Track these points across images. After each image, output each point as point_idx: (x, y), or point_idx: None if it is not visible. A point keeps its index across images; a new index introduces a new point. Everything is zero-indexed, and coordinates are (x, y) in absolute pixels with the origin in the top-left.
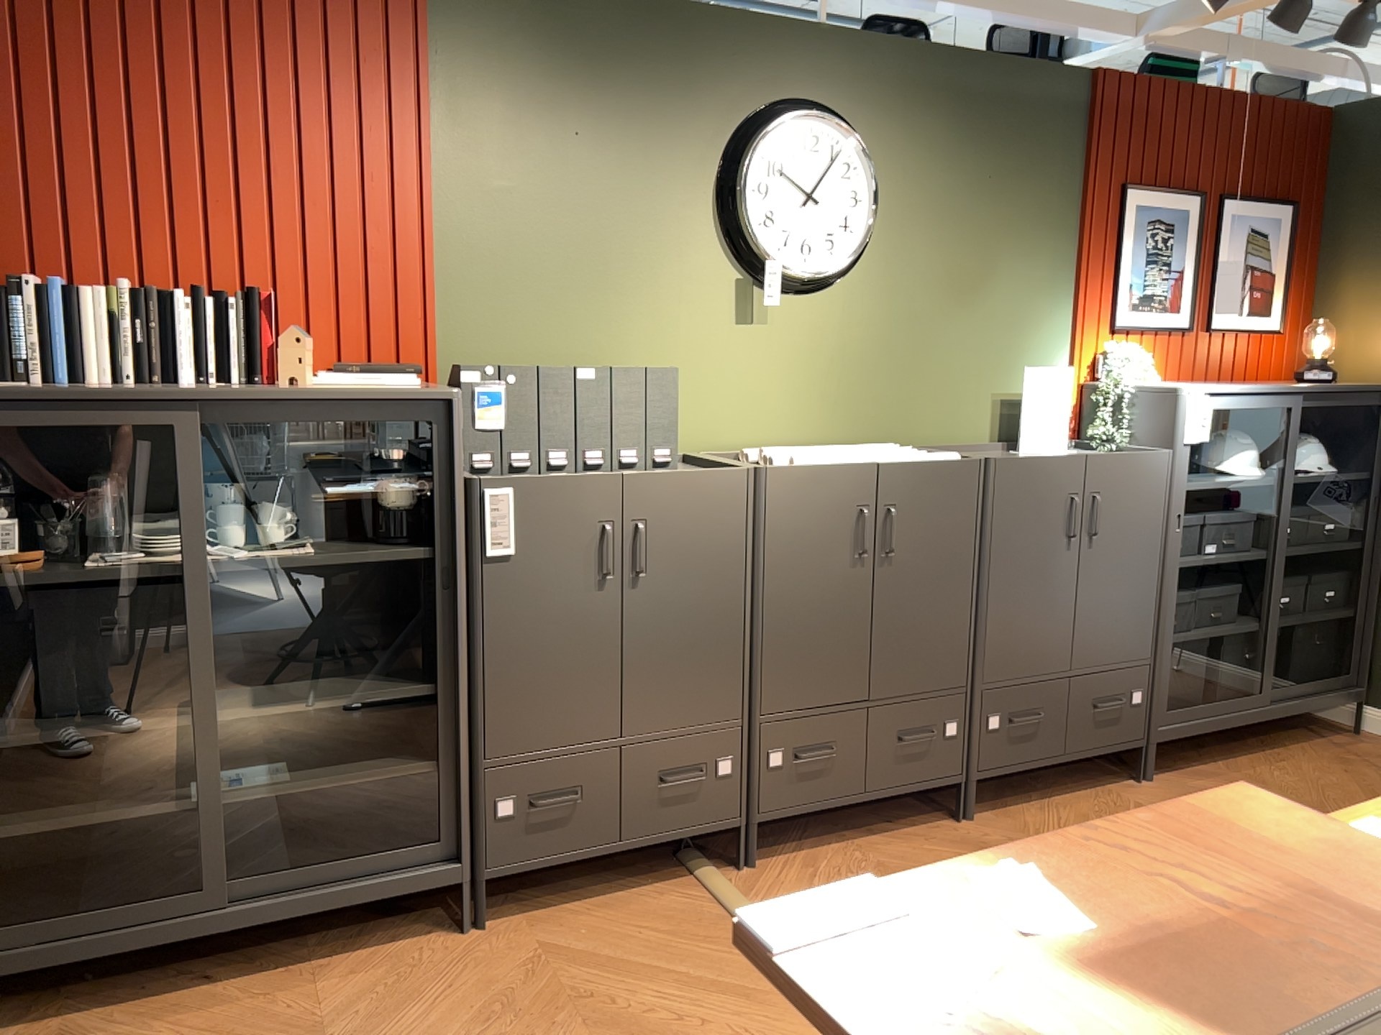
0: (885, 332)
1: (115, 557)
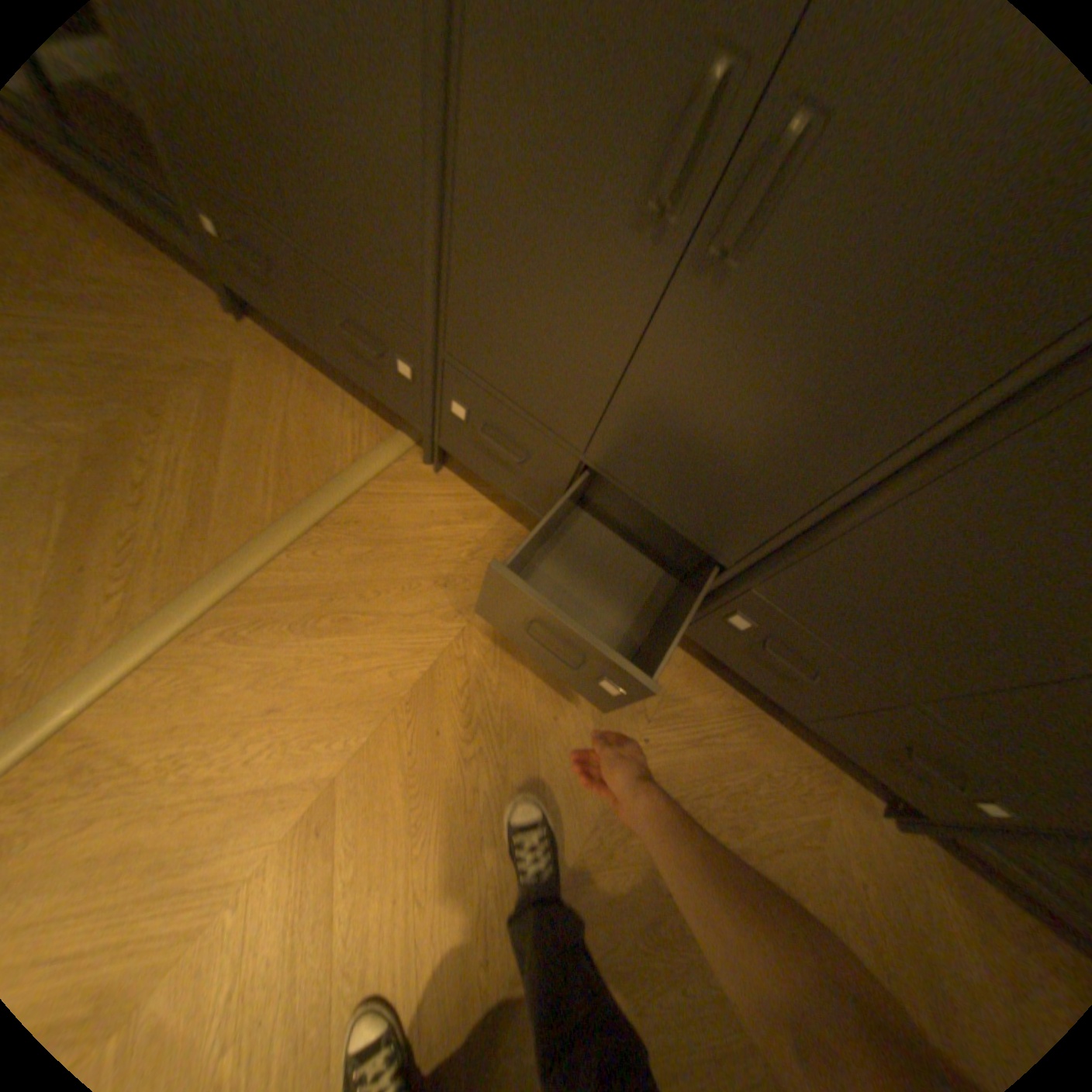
0: None
1: None
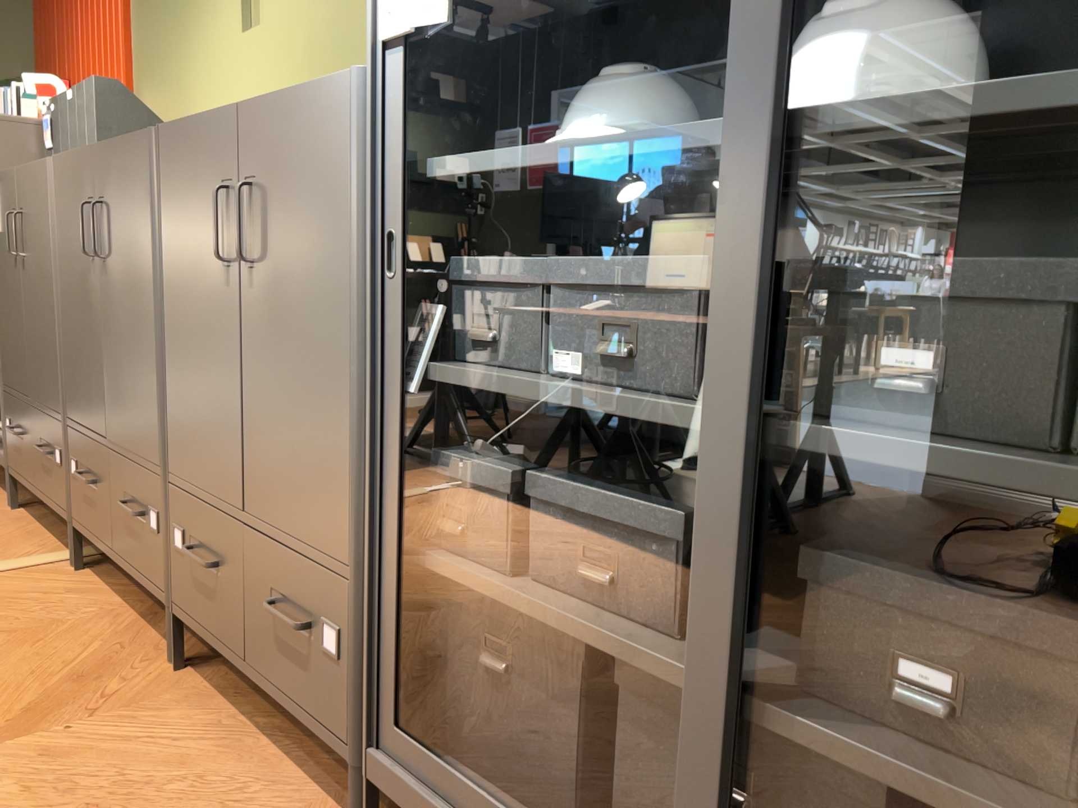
0: None
1: None
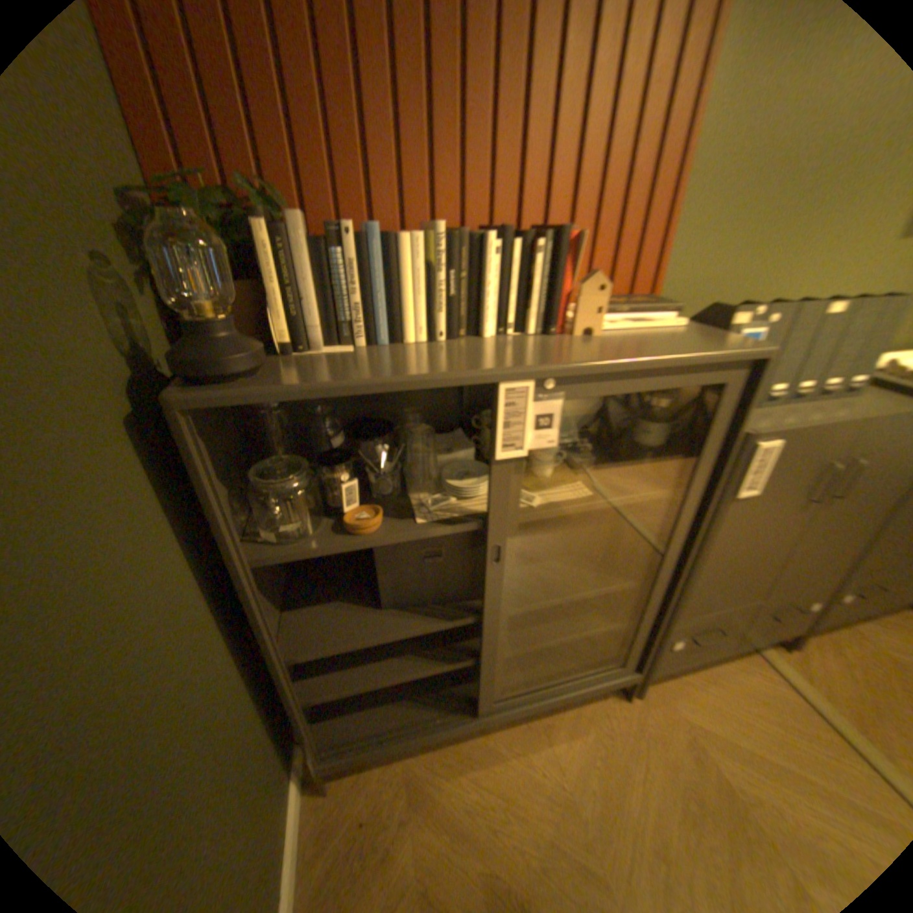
0: None
1: (432, 501)
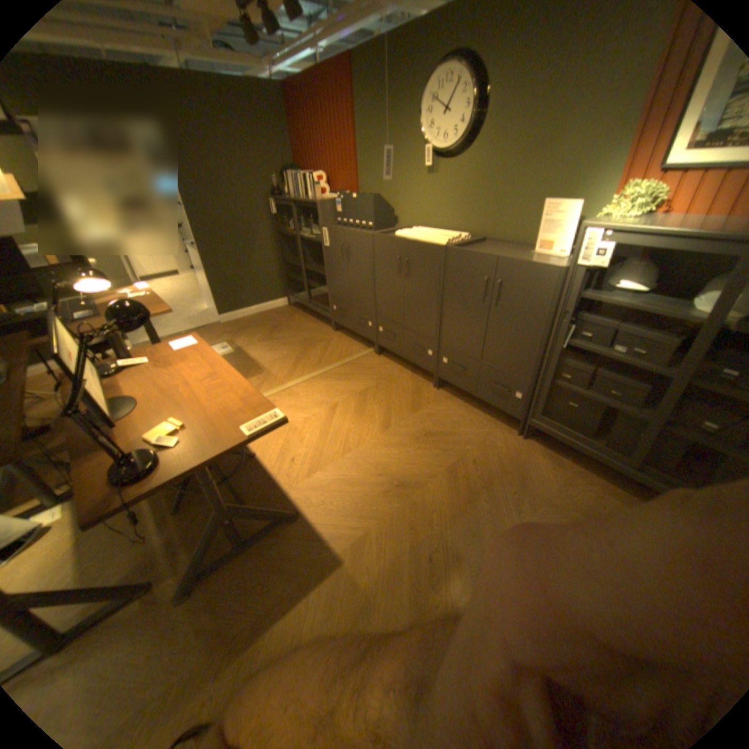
0: (490, 174)
1: (304, 231)
